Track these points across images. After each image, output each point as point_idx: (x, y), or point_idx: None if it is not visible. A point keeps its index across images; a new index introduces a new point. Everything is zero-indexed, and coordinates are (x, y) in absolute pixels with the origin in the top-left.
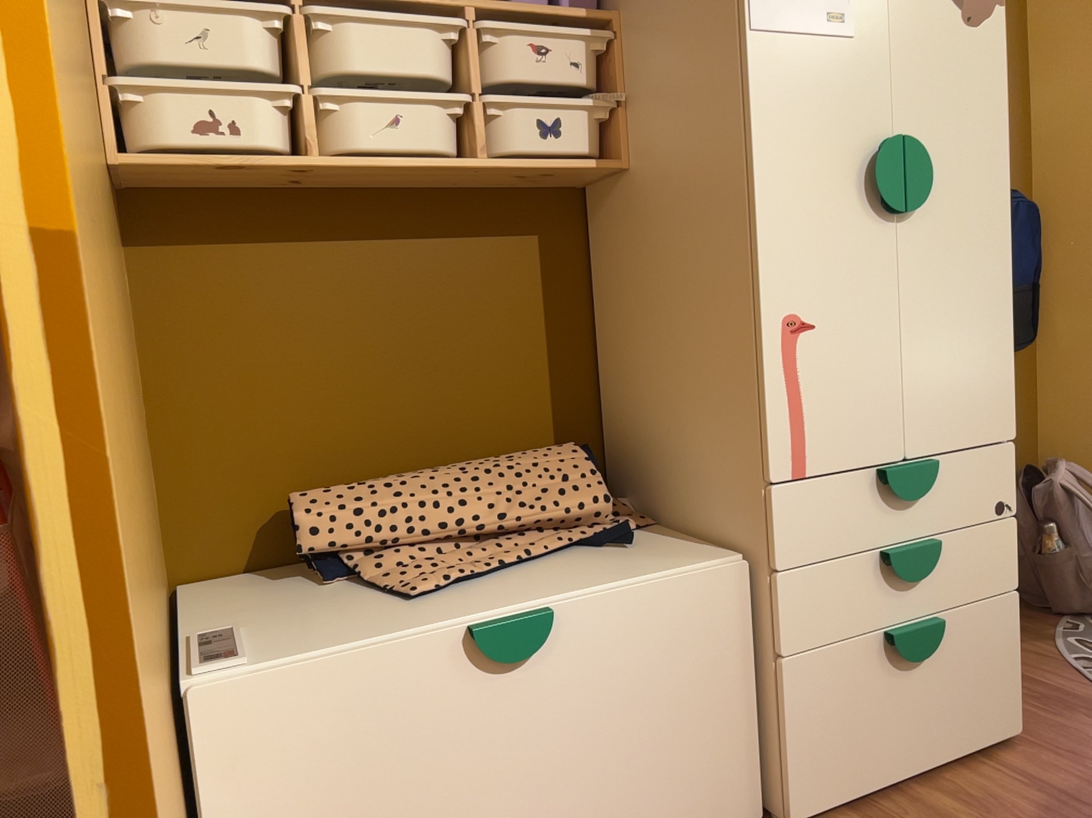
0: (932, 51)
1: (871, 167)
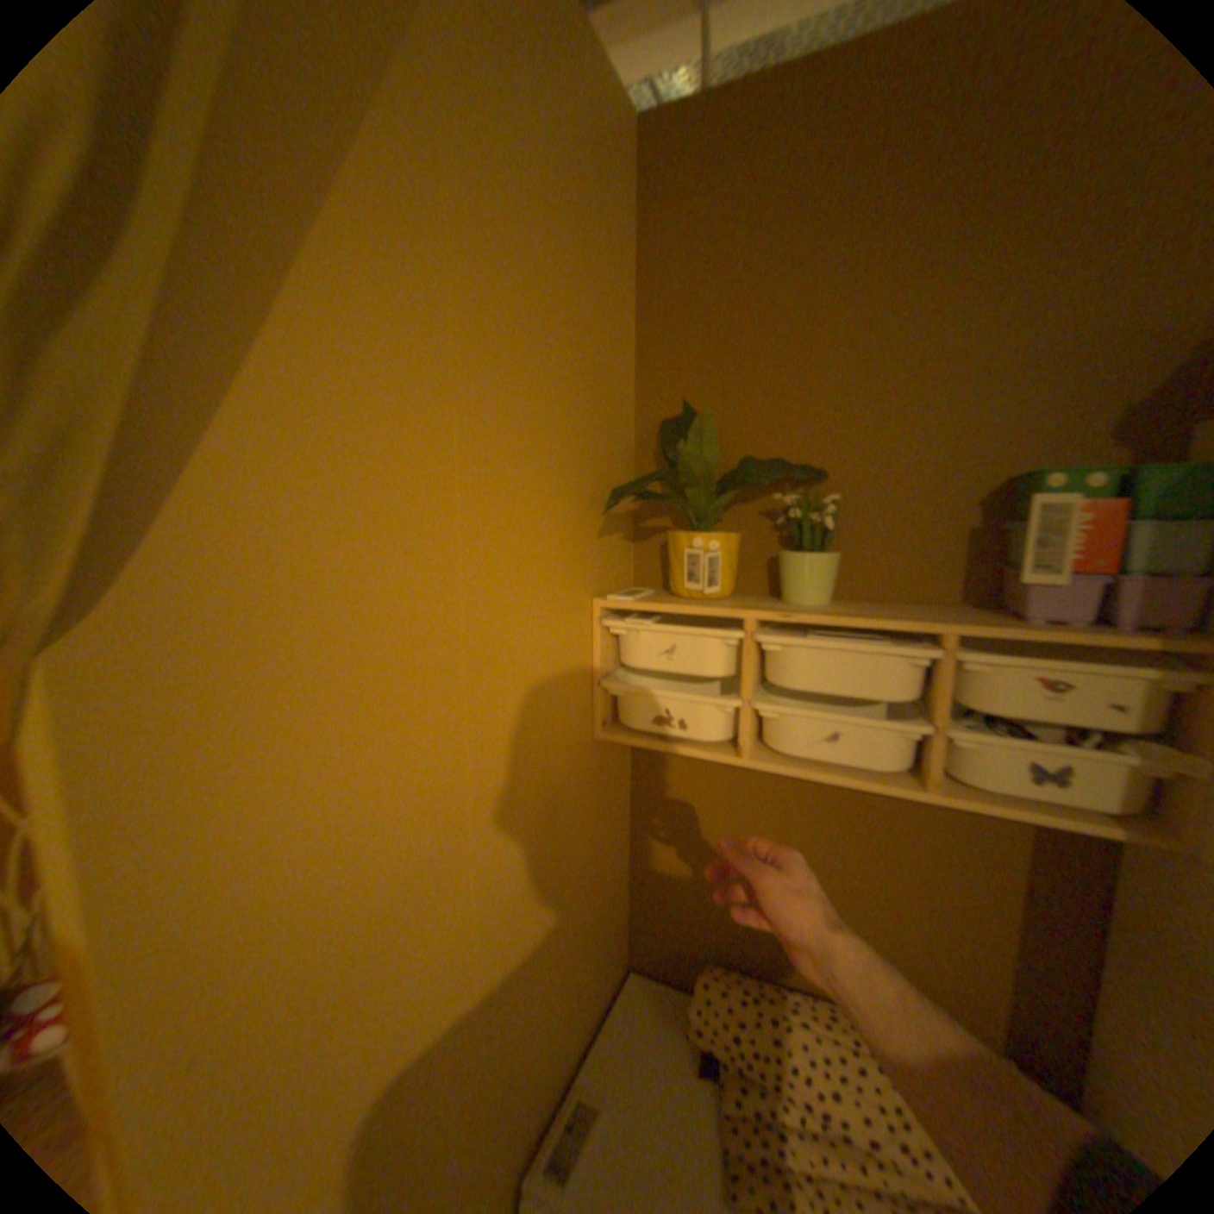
0: None
1: None
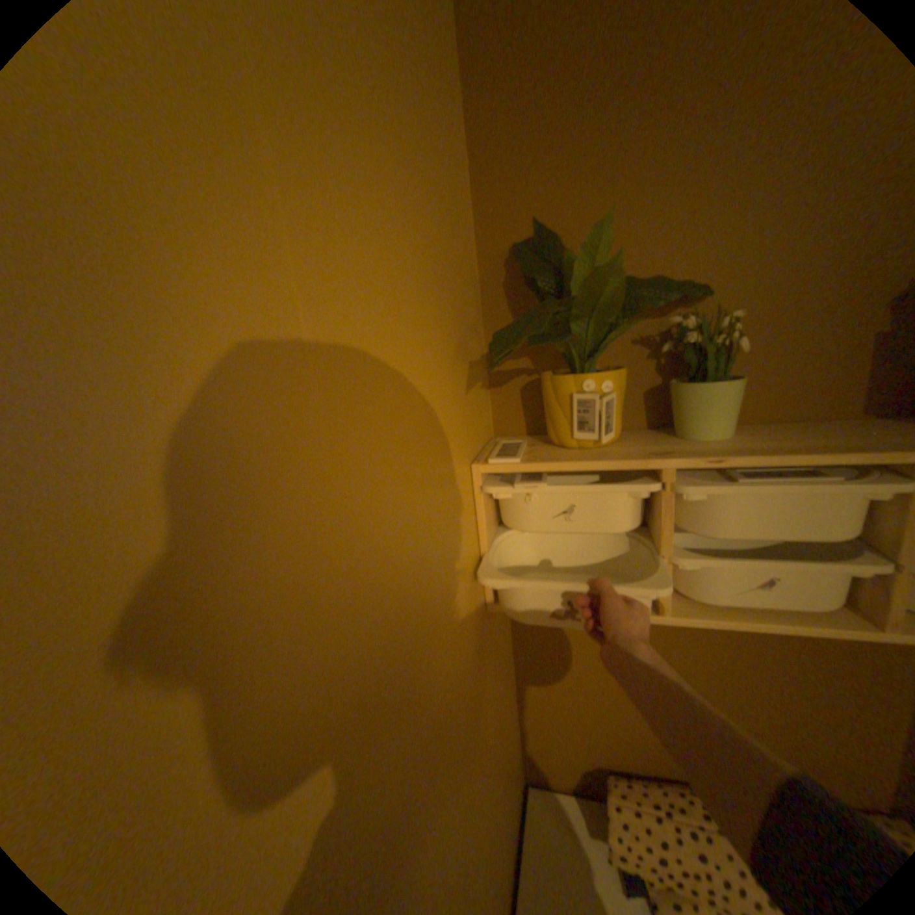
0: None
1: None
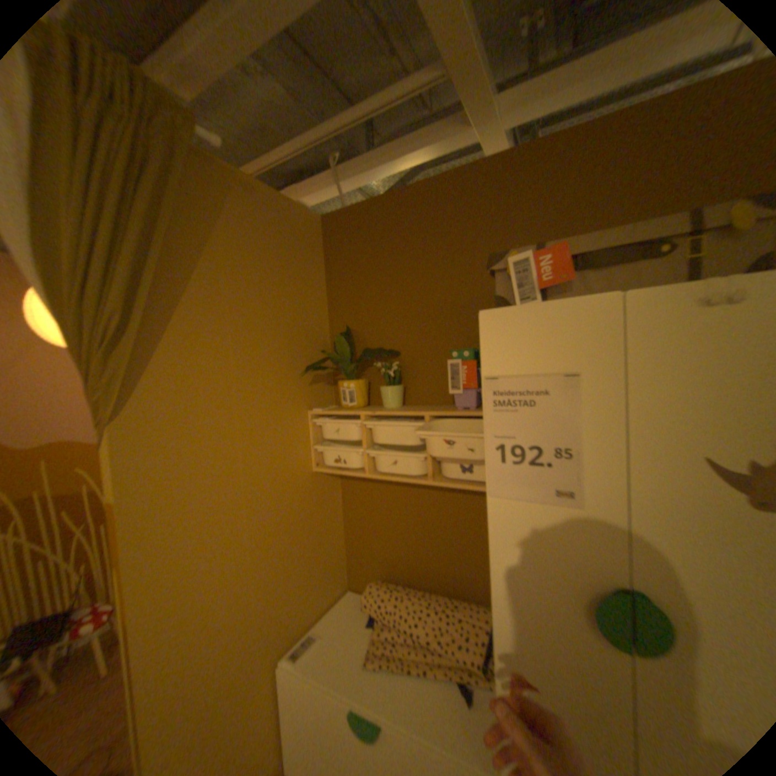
0: (691, 527)
1: (595, 605)
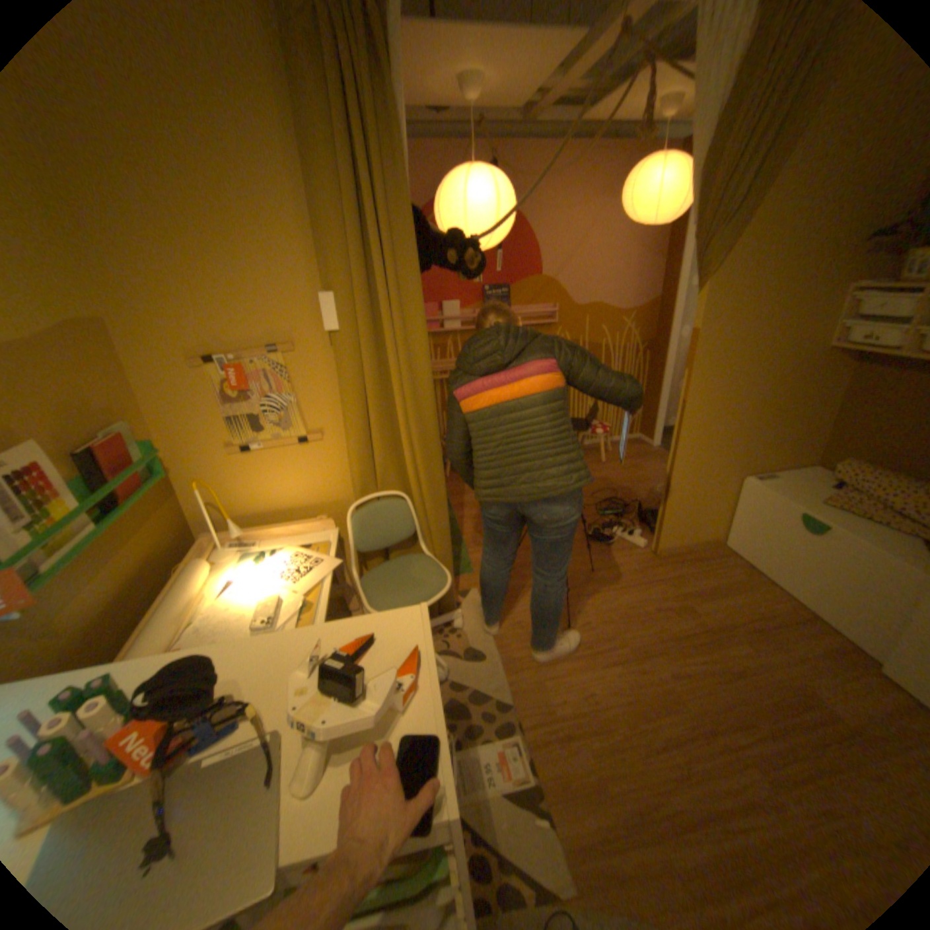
0: None
1: None
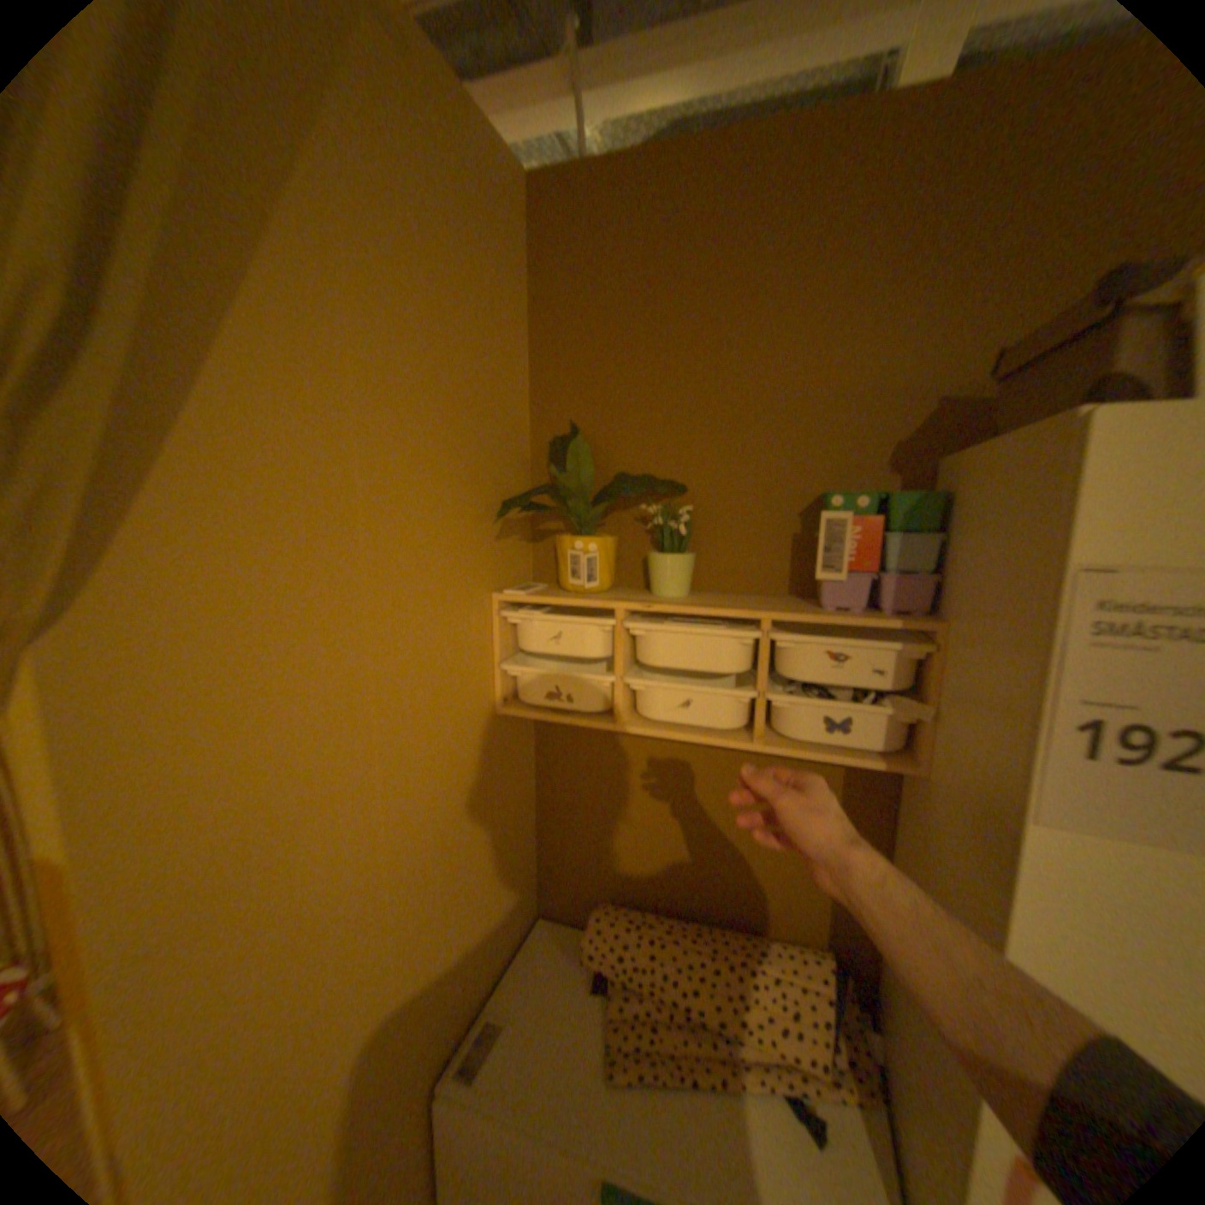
0: None
1: None
